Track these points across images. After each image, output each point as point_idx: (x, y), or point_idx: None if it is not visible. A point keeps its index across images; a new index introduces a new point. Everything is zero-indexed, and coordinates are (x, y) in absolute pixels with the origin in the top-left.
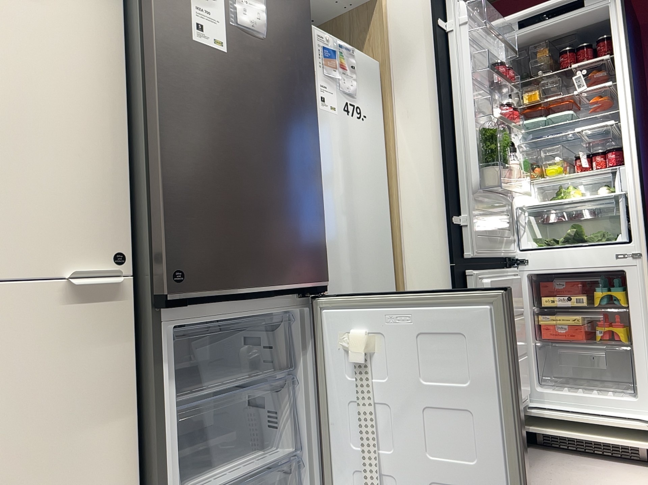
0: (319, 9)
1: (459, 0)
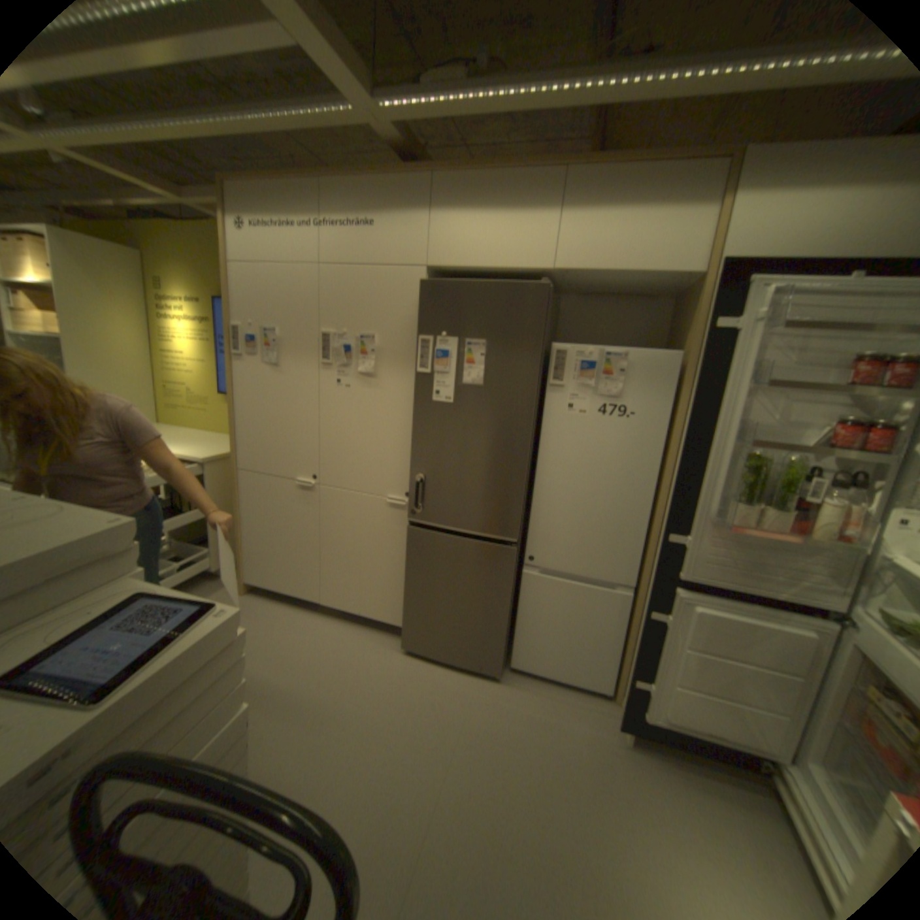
0: (665, 284)
1: (773, 283)
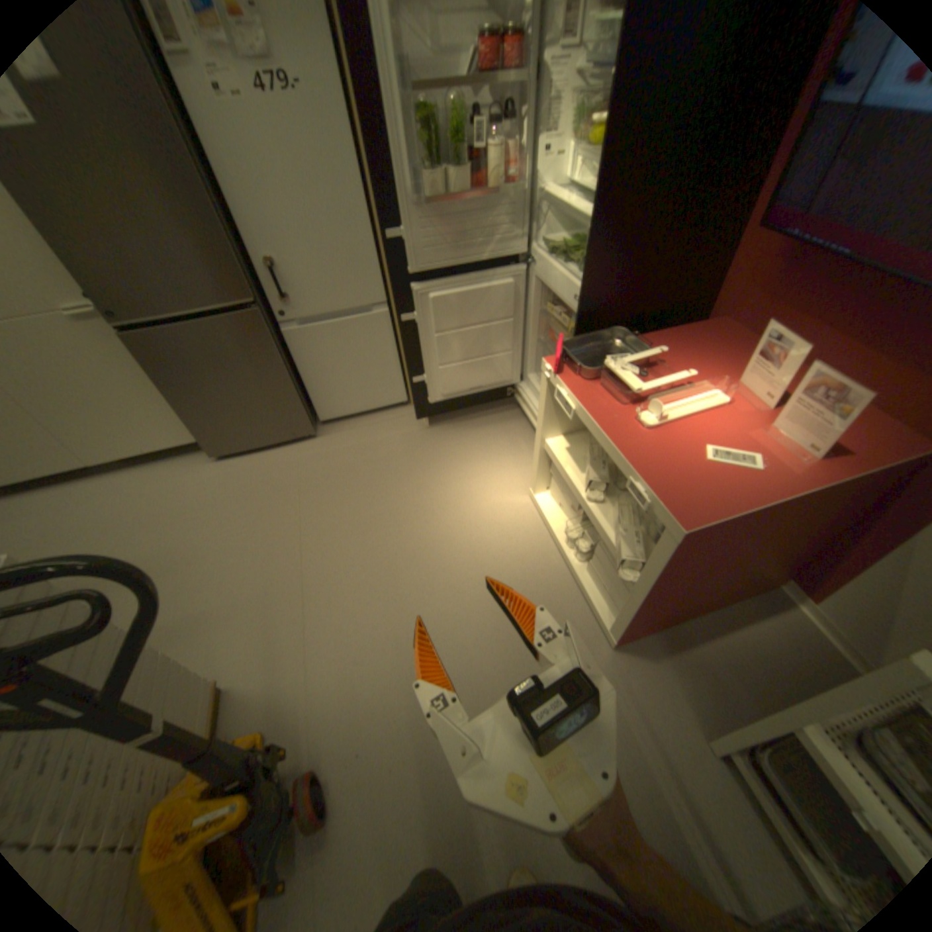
0: None
1: None
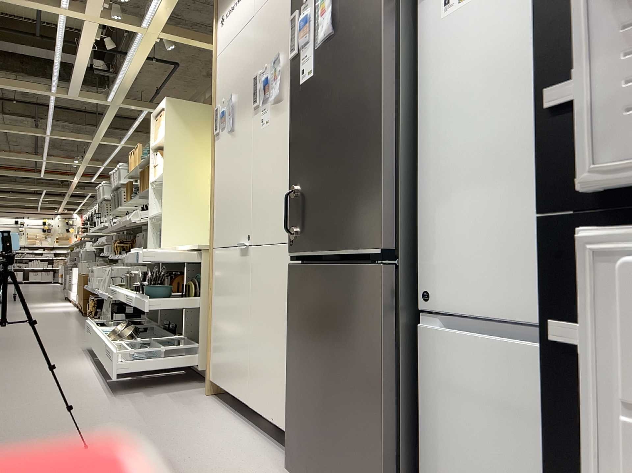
0: None
1: None
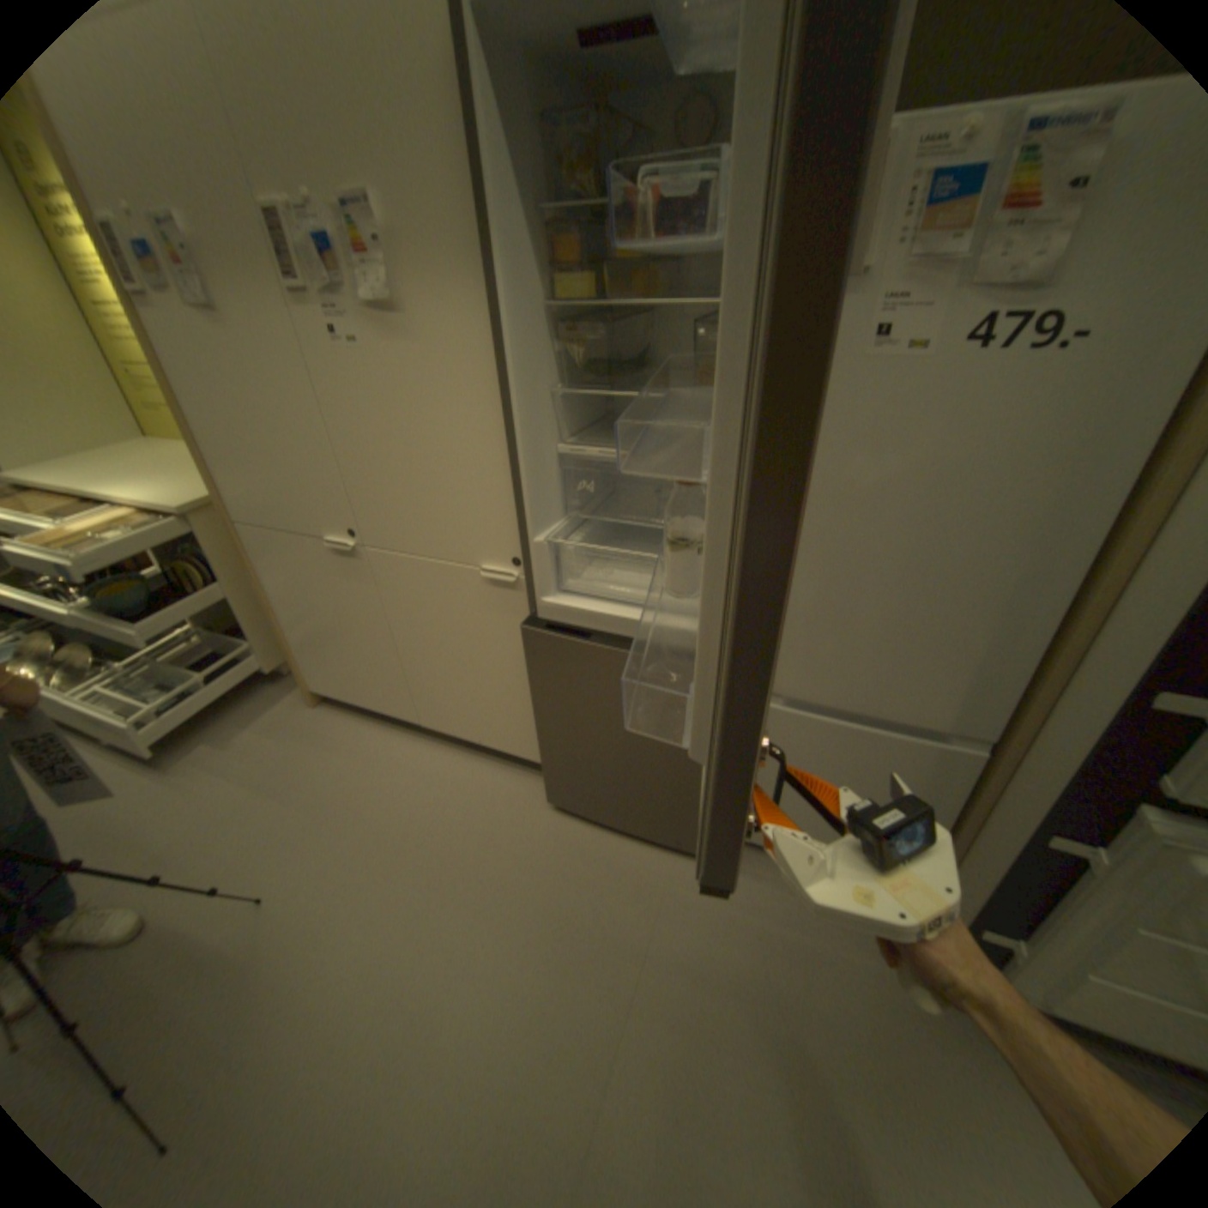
0: None
1: None
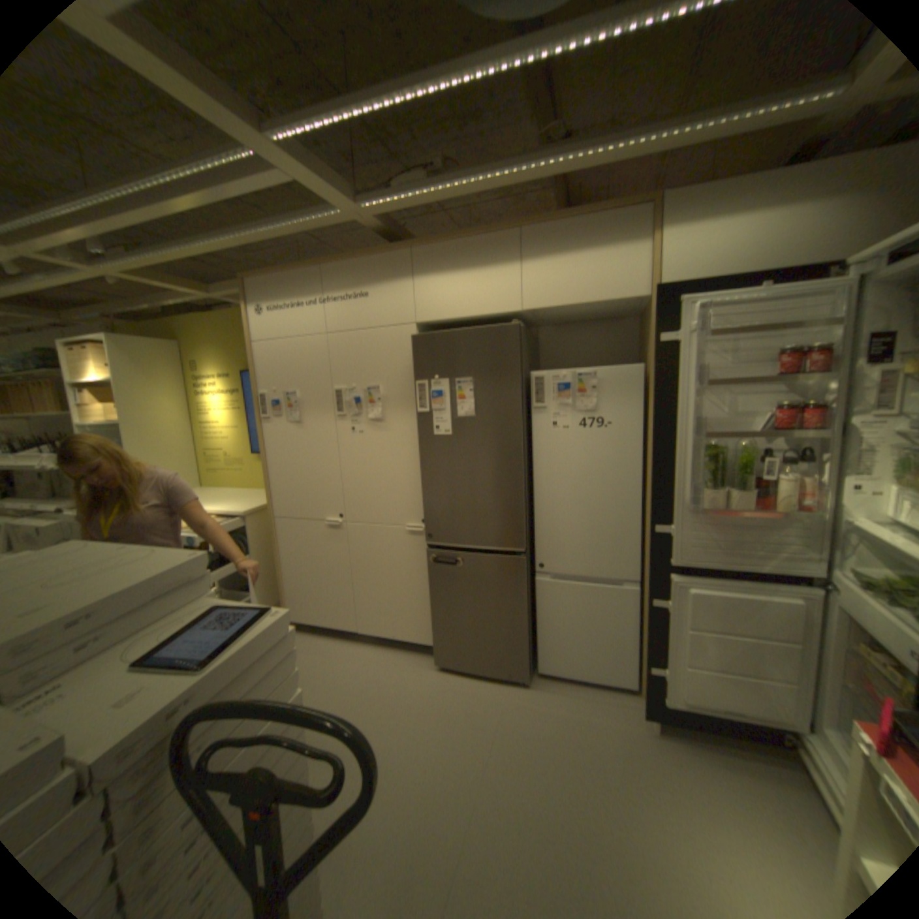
0: (623, 308)
1: (698, 300)
